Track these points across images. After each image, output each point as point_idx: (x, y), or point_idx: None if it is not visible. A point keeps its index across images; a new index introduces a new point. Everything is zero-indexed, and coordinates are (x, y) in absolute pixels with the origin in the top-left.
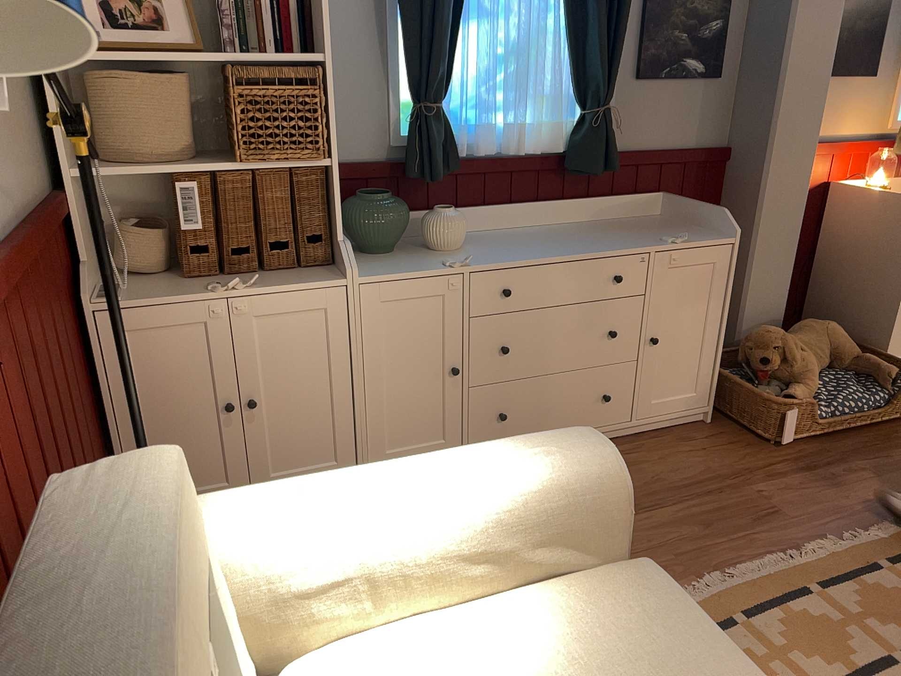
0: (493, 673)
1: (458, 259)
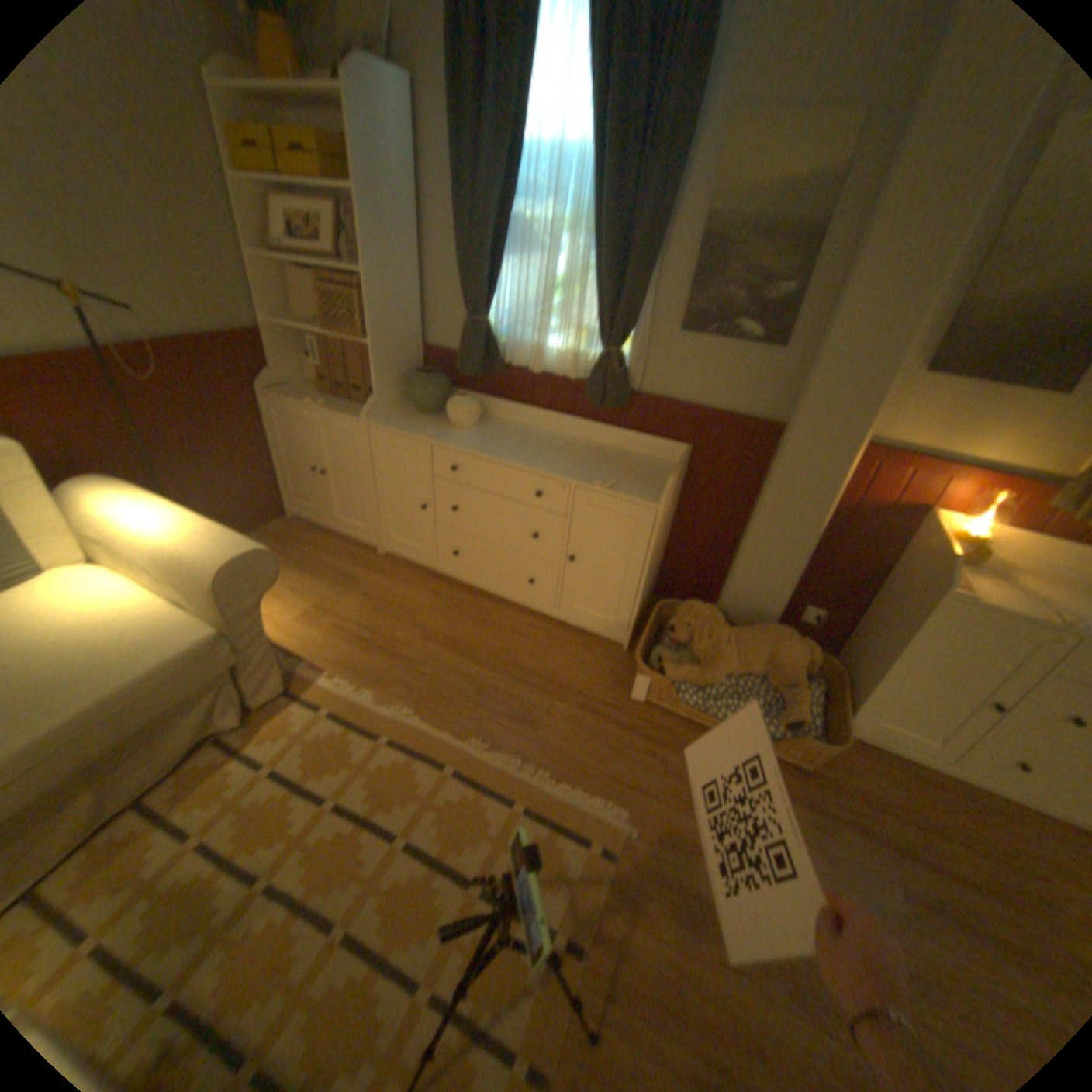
0: (83, 616)
1: (430, 435)
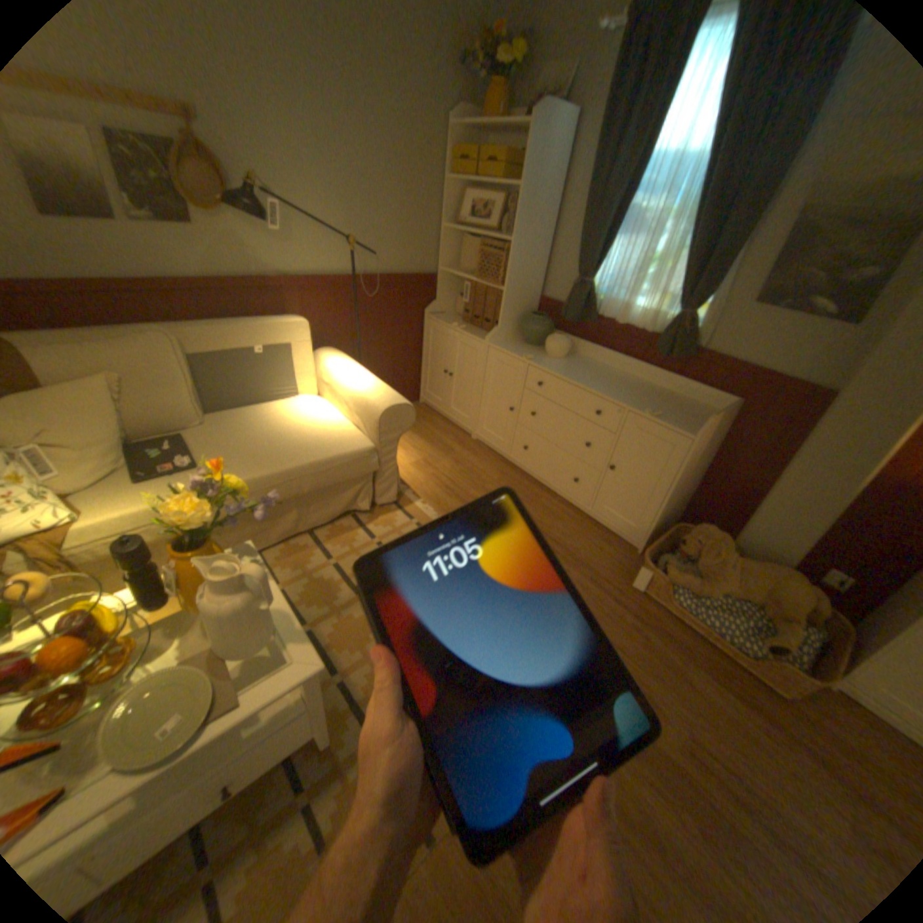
0: (314, 420)
1: (530, 357)
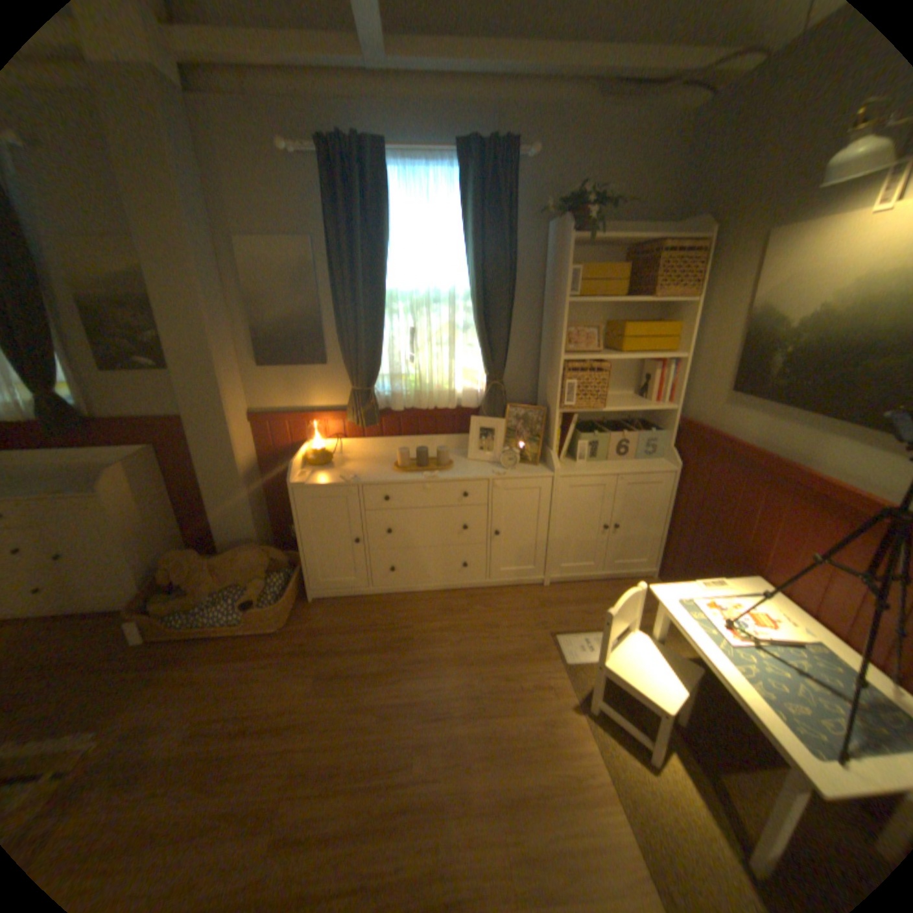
0: None
1: None
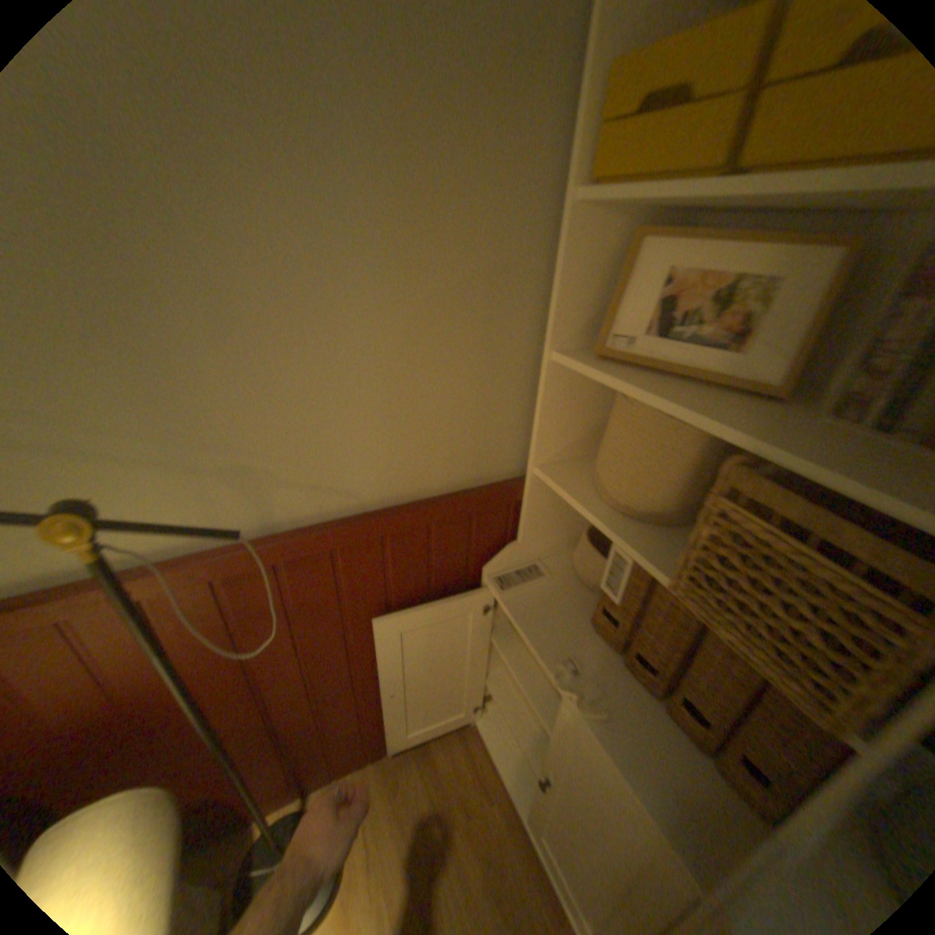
0: None
1: None
